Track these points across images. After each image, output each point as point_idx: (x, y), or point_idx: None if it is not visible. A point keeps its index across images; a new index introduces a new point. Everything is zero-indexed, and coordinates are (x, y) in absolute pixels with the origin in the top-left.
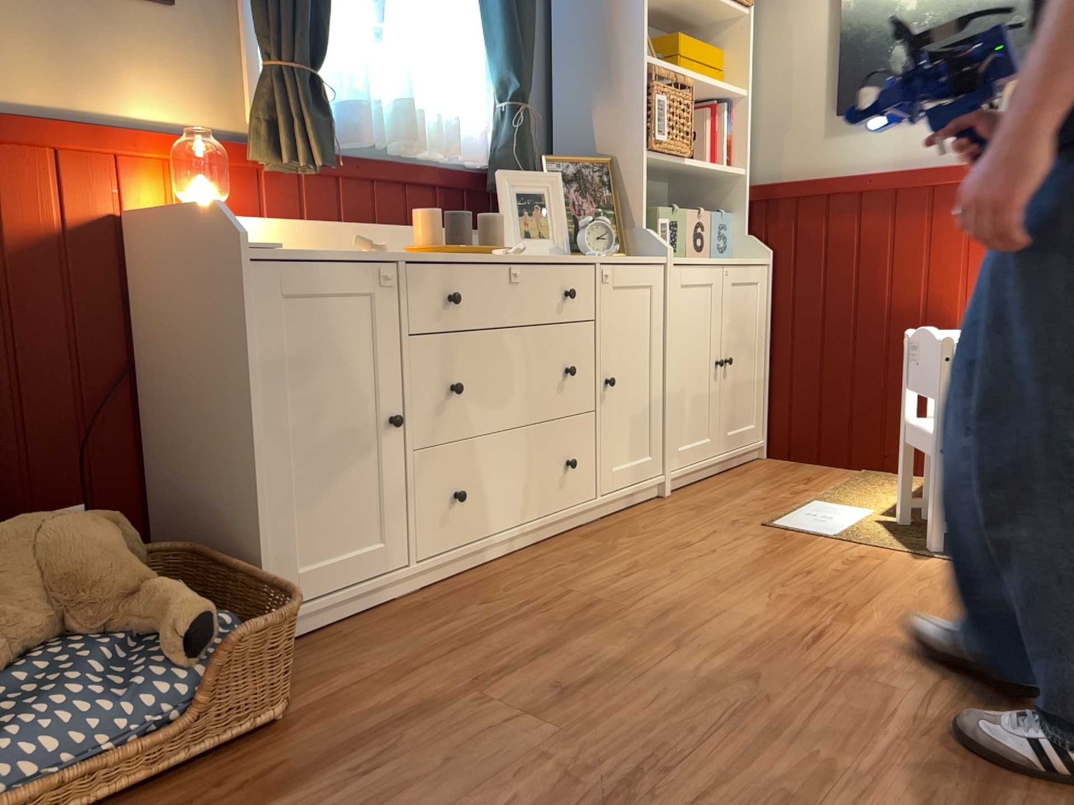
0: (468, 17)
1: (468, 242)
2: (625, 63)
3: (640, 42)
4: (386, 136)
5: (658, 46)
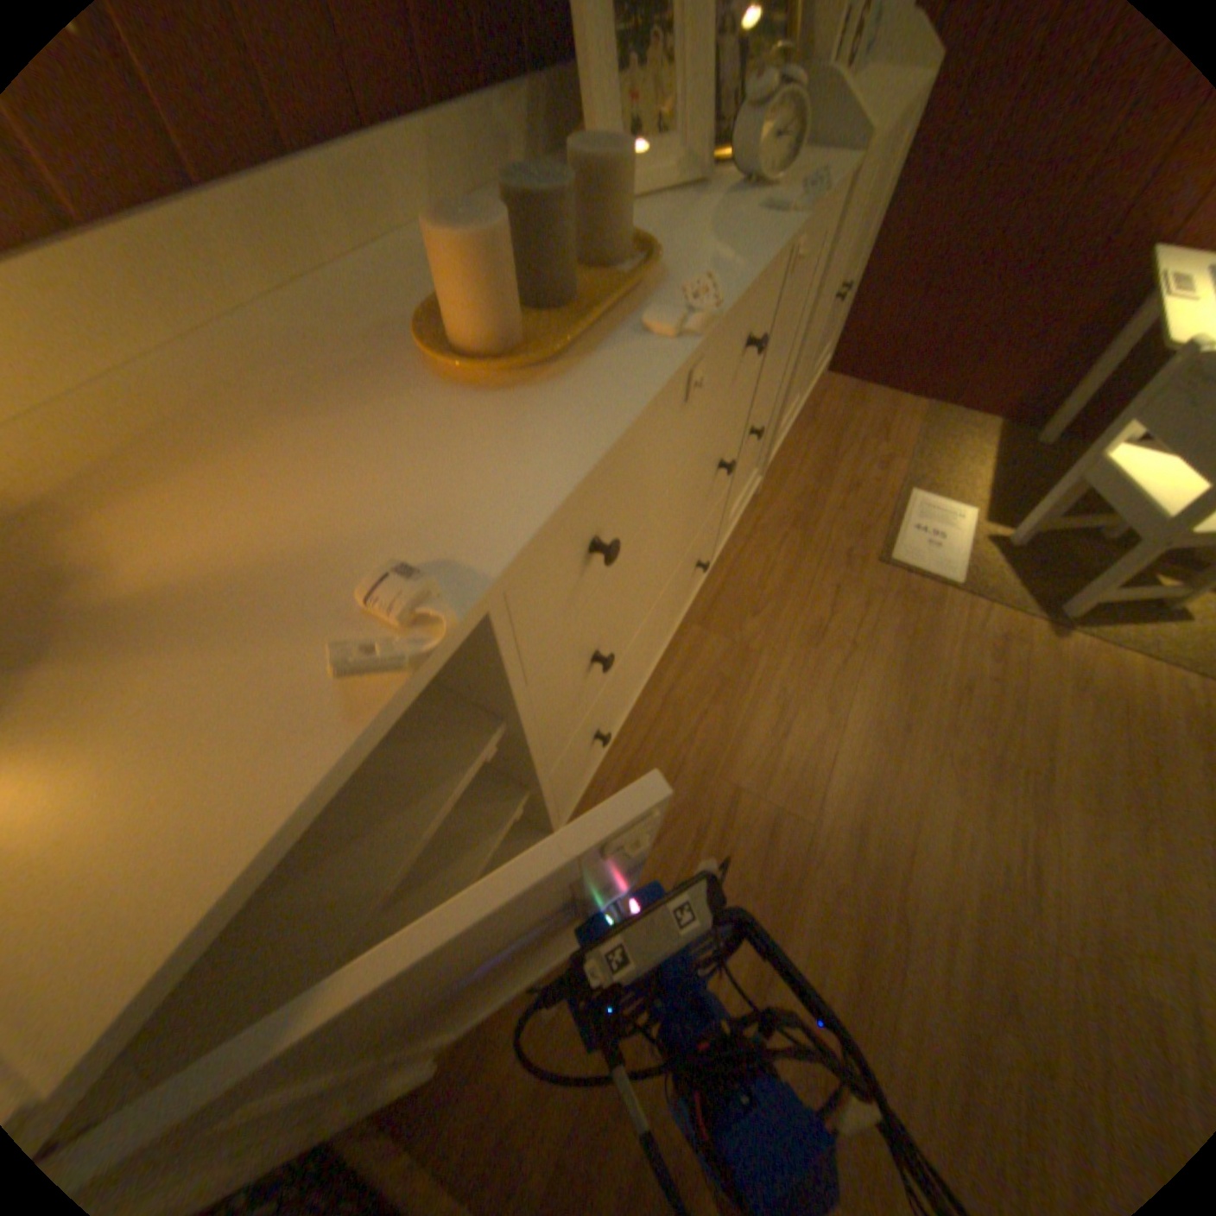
0: None
1: (568, 265)
2: None
3: None
4: None
5: None
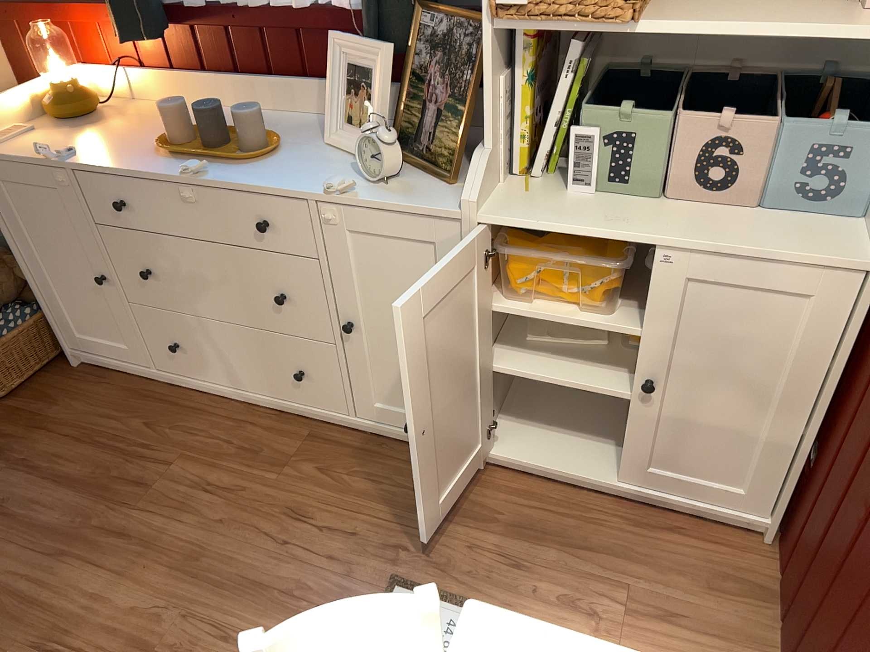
0: None
1: (218, 143)
2: None
3: None
4: None
5: None
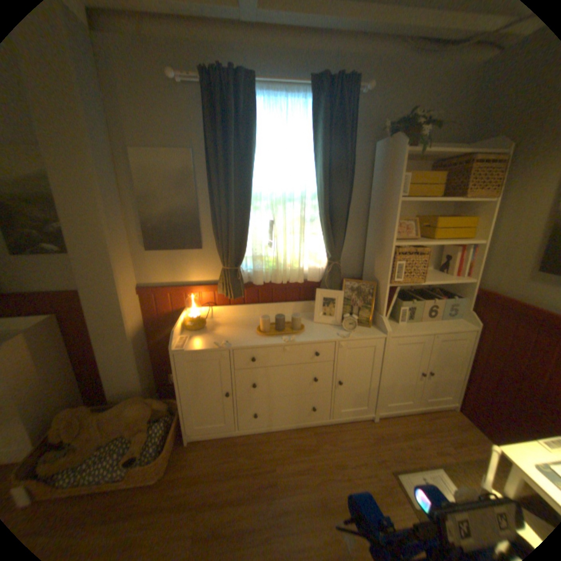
0: (316, 226)
1: (281, 327)
2: (387, 244)
3: (392, 237)
4: (272, 277)
5: (429, 220)
